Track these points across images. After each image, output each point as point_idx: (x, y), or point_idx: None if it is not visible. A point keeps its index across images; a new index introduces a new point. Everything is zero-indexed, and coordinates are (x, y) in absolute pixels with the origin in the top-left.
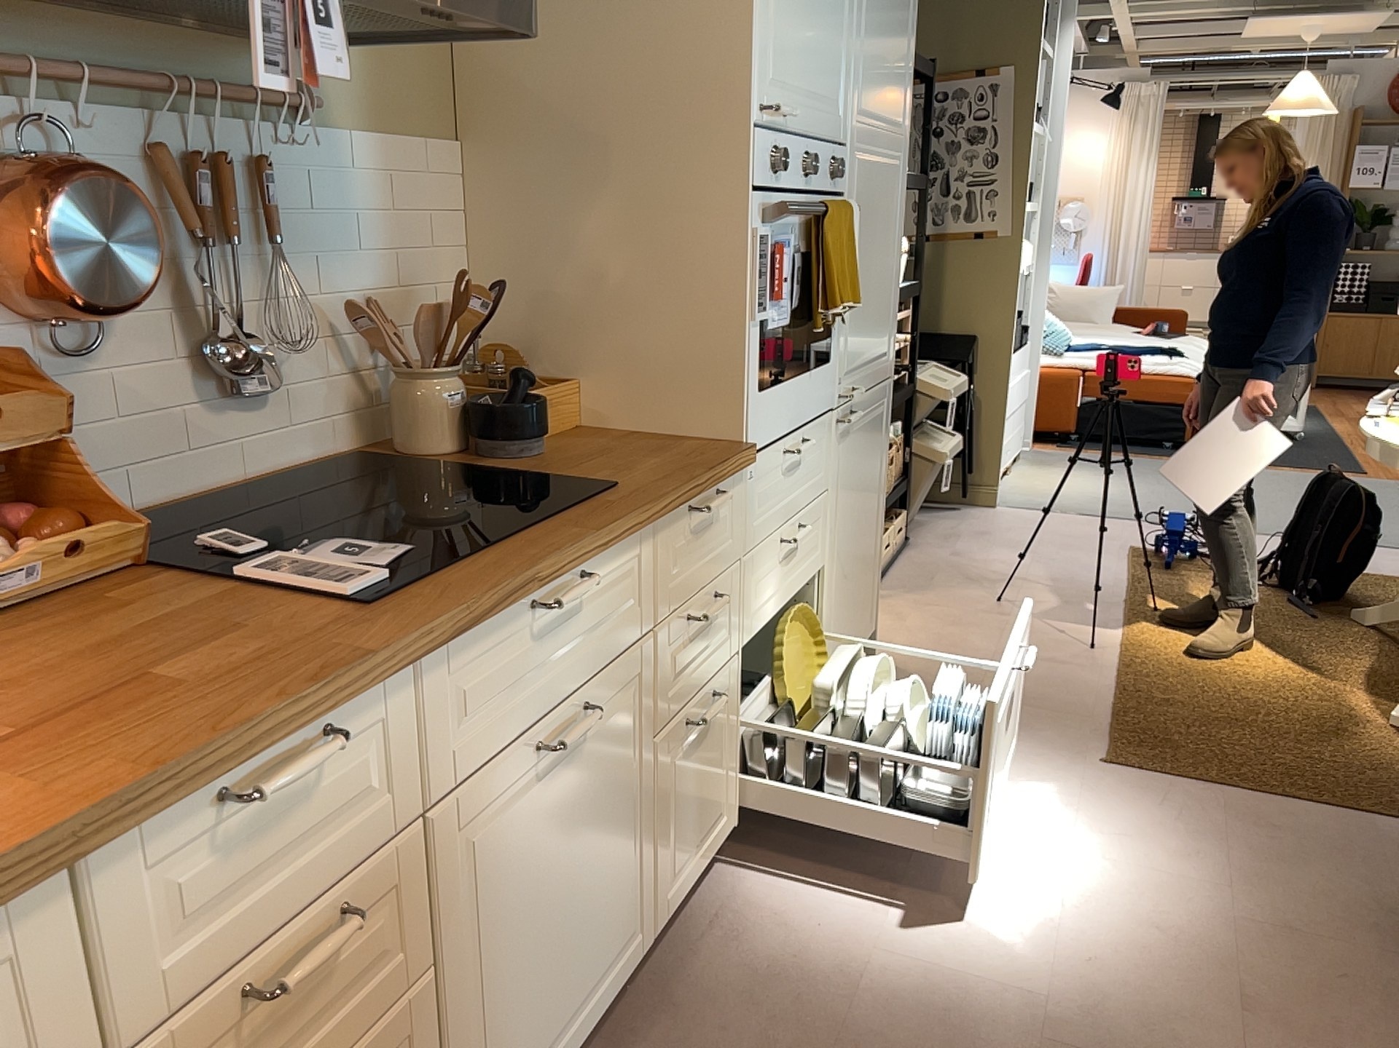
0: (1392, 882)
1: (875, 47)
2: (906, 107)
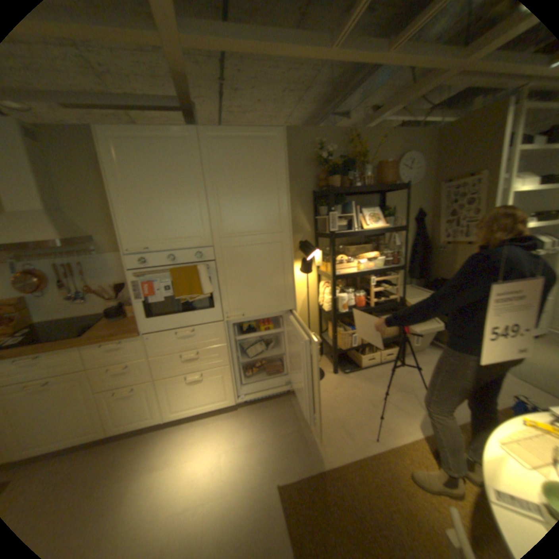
0: None
1: (233, 212)
2: (282, 222)
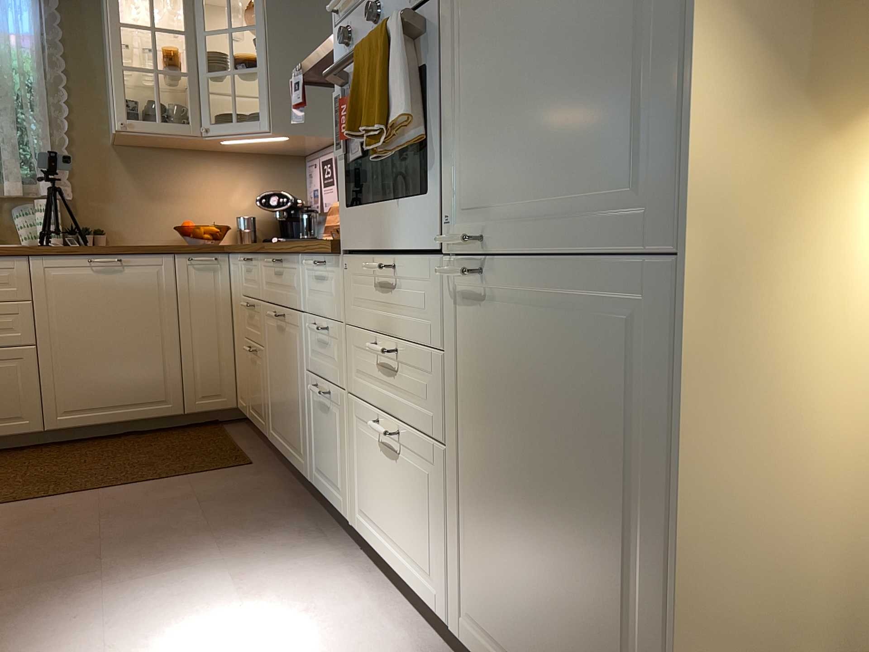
0: None
1: None
2: None
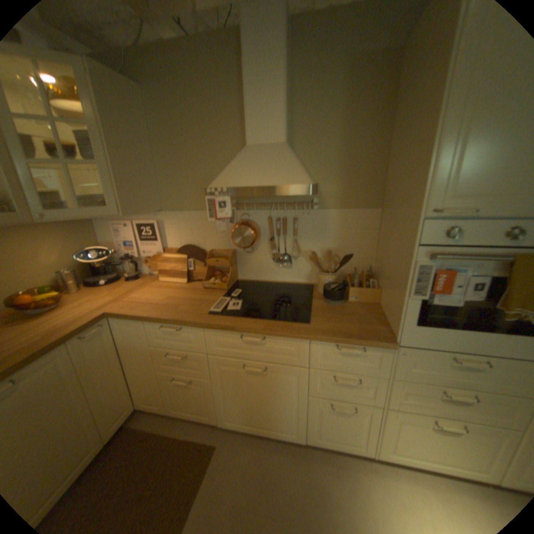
0: None
1: None
2: None
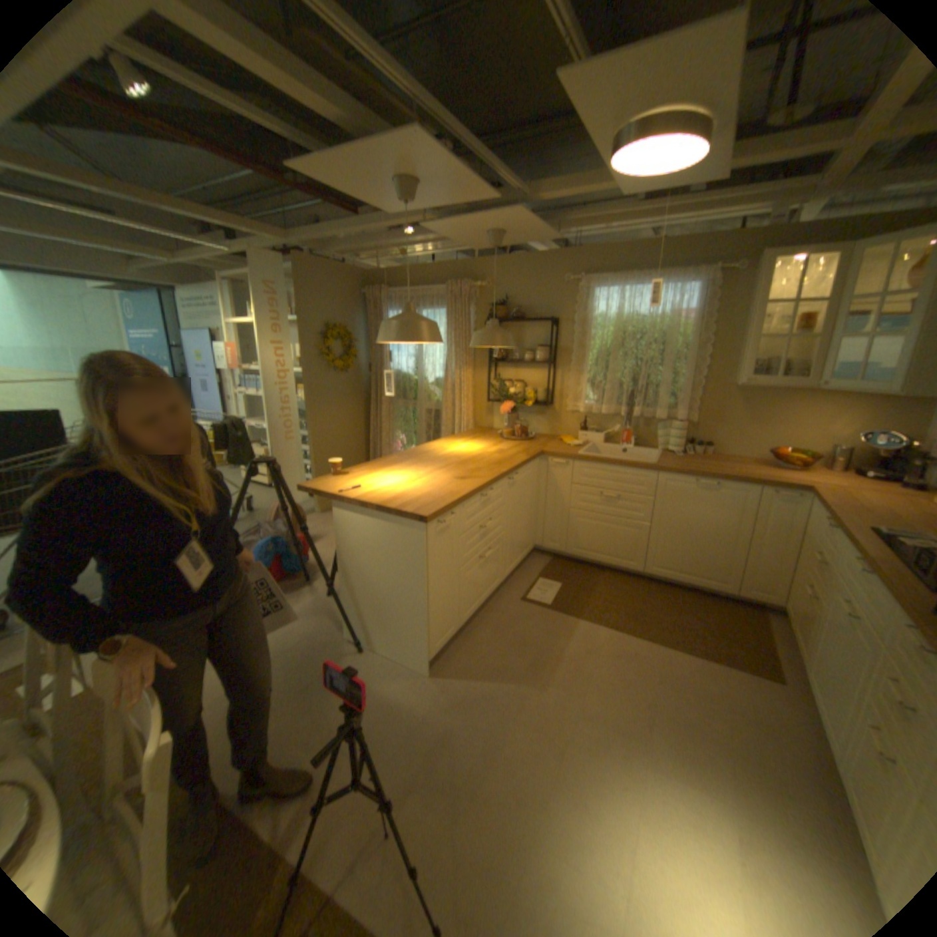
0: (427, 844)
1: None
2: None
